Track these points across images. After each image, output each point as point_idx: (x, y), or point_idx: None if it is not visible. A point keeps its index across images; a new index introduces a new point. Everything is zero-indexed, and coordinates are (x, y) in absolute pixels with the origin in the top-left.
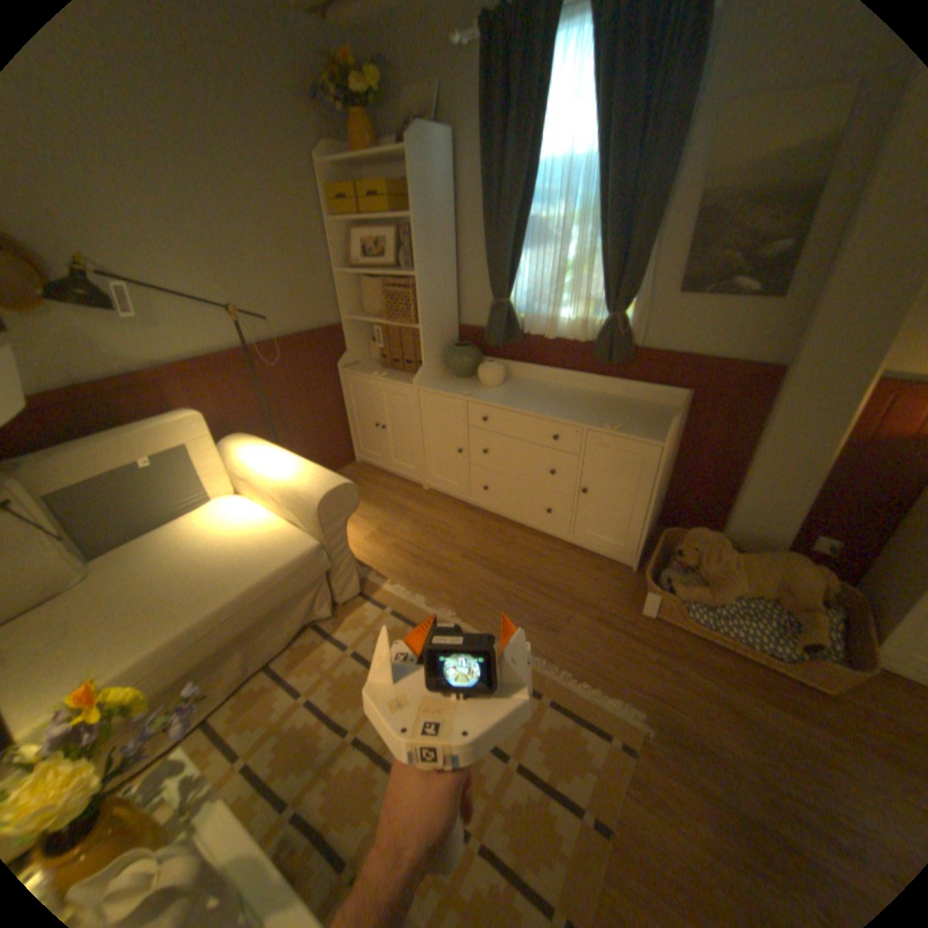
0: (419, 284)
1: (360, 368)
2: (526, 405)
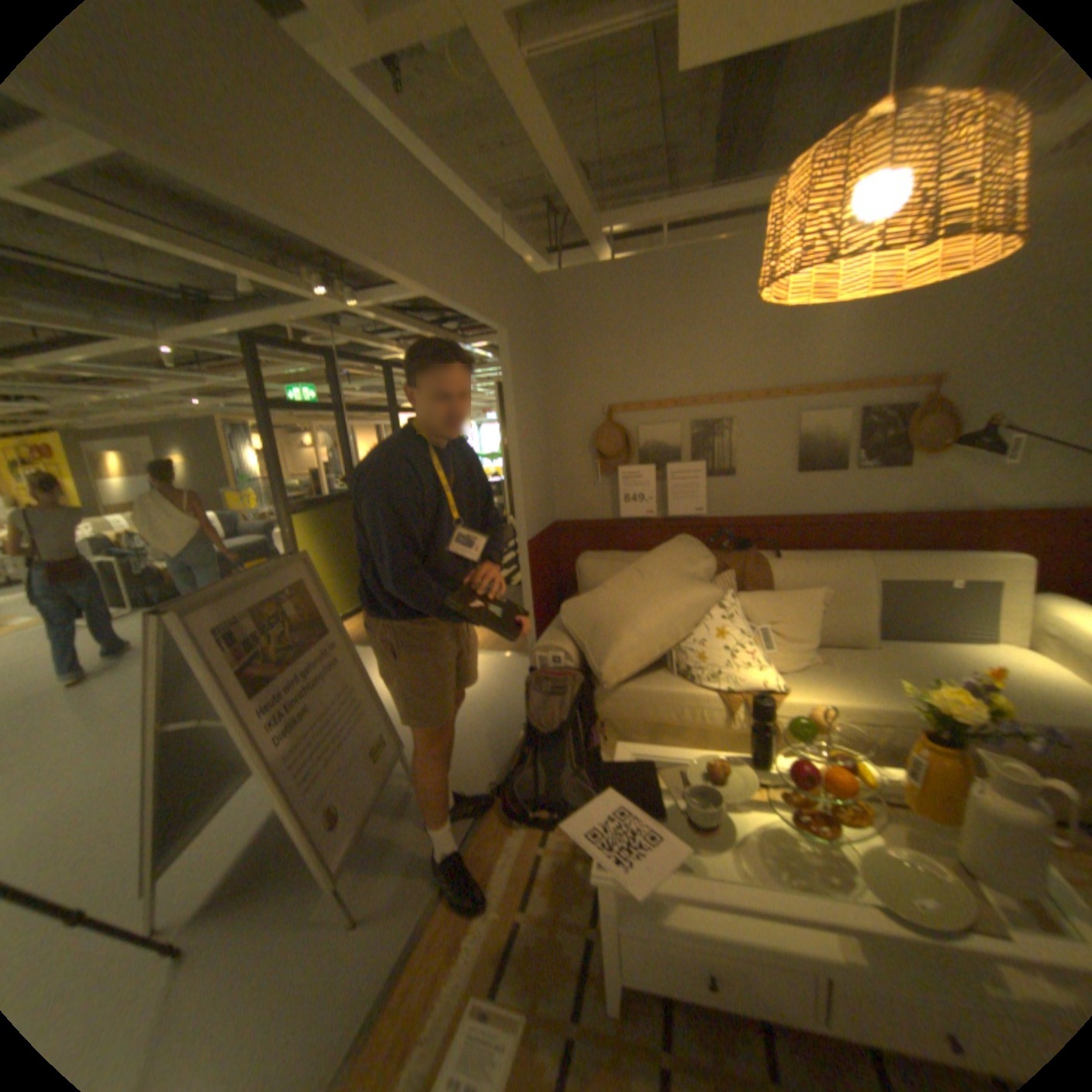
0: None
1: None
2: None
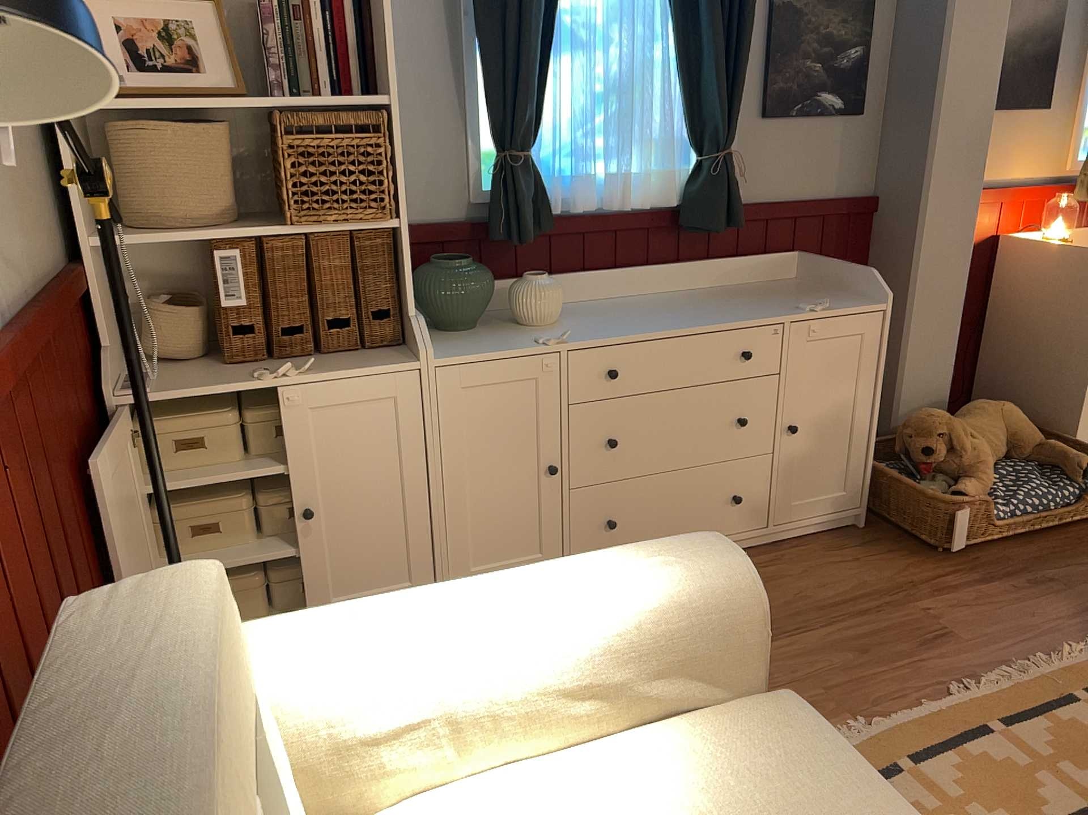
0: (396, 122)
1: (178, 382)
2: (669, 322)
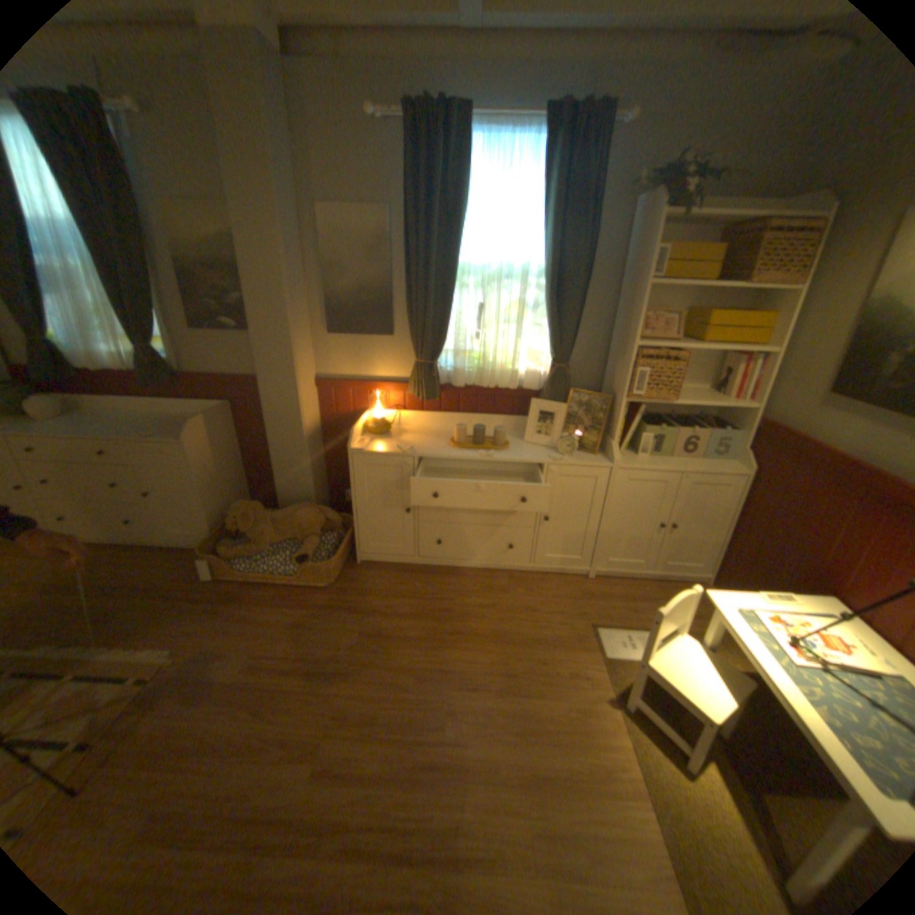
0: None
1: None
2: (70, 431)
